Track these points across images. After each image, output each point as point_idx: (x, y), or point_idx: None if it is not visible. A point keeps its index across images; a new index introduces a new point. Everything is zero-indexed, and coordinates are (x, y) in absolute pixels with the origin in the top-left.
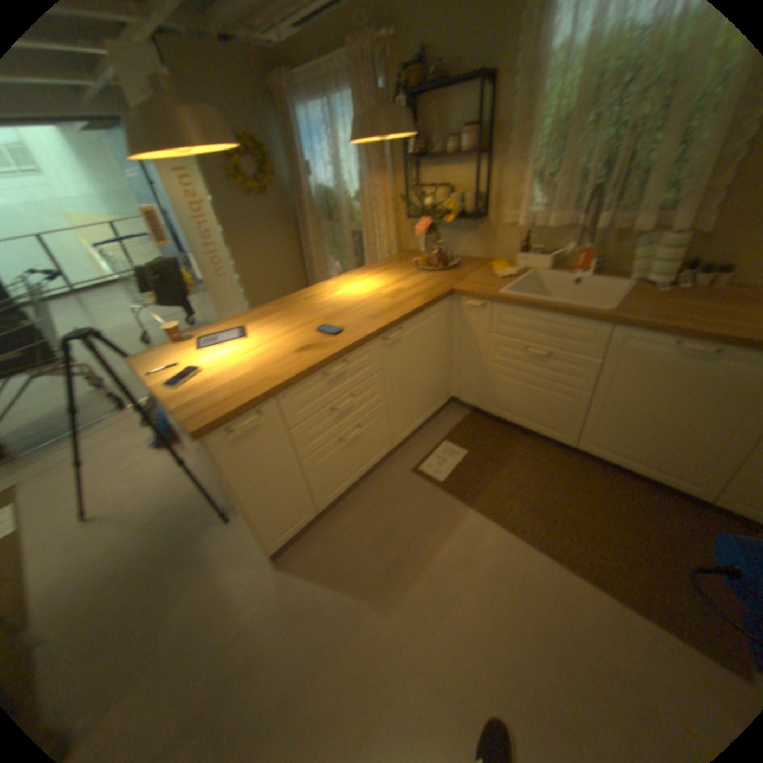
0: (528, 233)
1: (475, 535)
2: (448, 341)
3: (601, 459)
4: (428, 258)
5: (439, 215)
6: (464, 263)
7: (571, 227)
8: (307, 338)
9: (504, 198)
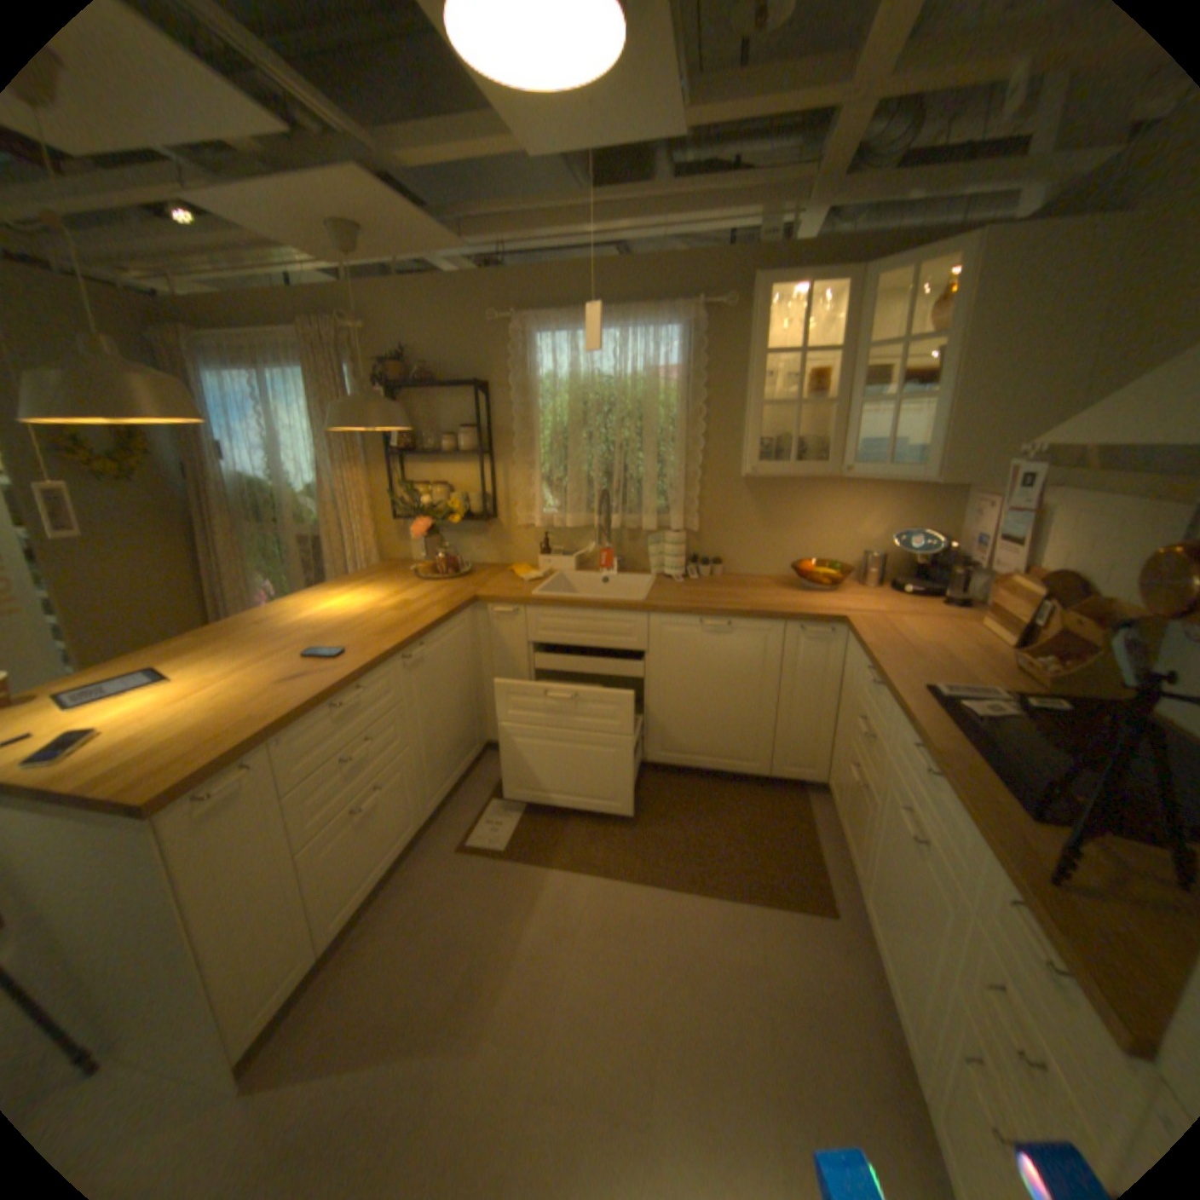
0: (548, 535)
1: (564, 897)
2: (478, 662)
3: (673, 765)
4: (434, 565)
5: (444, 515)
6: (480, 570)
7: (589, 529)
8: (292, 665)
9: (517, 500)
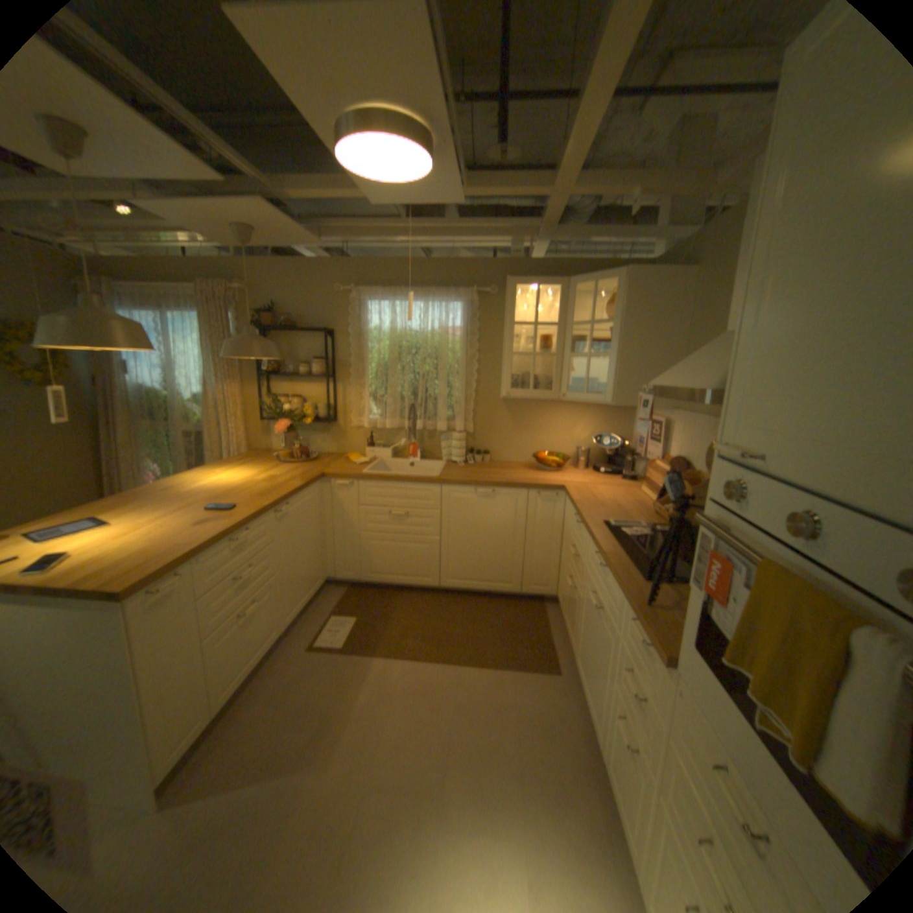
0: (372, 434)
1: (384, 675)
2: (322, 521)
3: (457, 589)
4: (291, 453)
5: (299, 419)
6: (323, 457)
7: (400, 430)
8: (199, 516)
9: (351, 410)
